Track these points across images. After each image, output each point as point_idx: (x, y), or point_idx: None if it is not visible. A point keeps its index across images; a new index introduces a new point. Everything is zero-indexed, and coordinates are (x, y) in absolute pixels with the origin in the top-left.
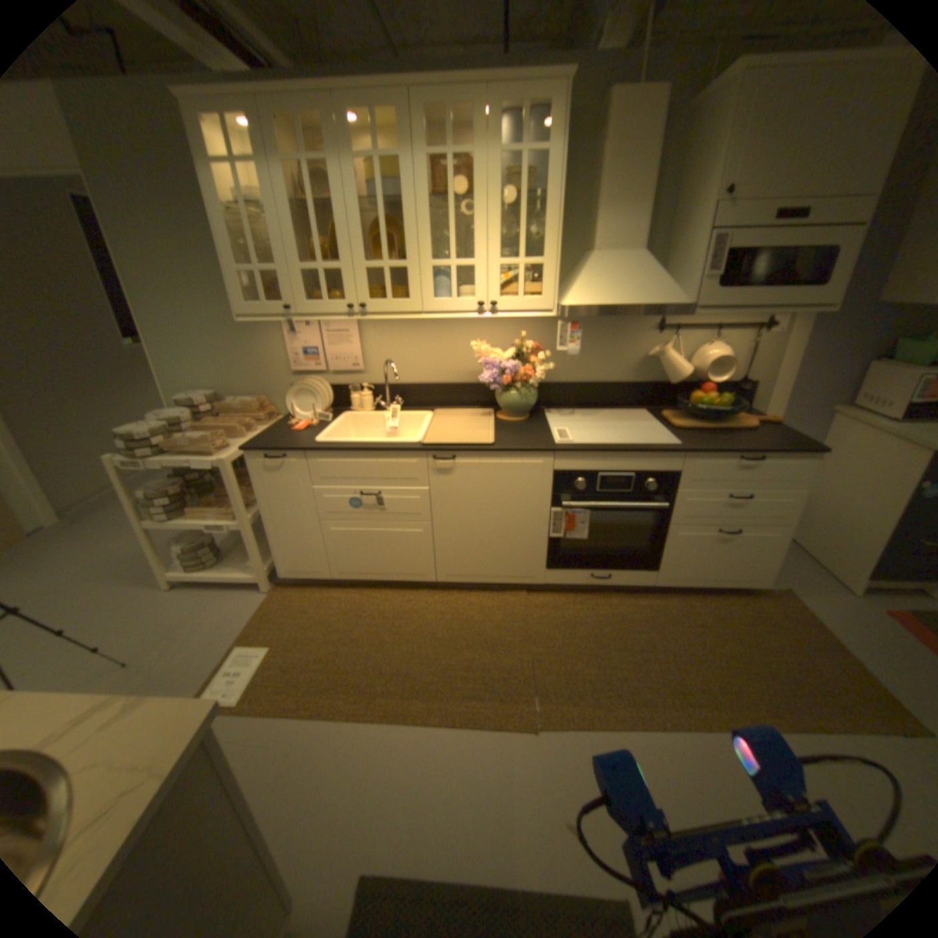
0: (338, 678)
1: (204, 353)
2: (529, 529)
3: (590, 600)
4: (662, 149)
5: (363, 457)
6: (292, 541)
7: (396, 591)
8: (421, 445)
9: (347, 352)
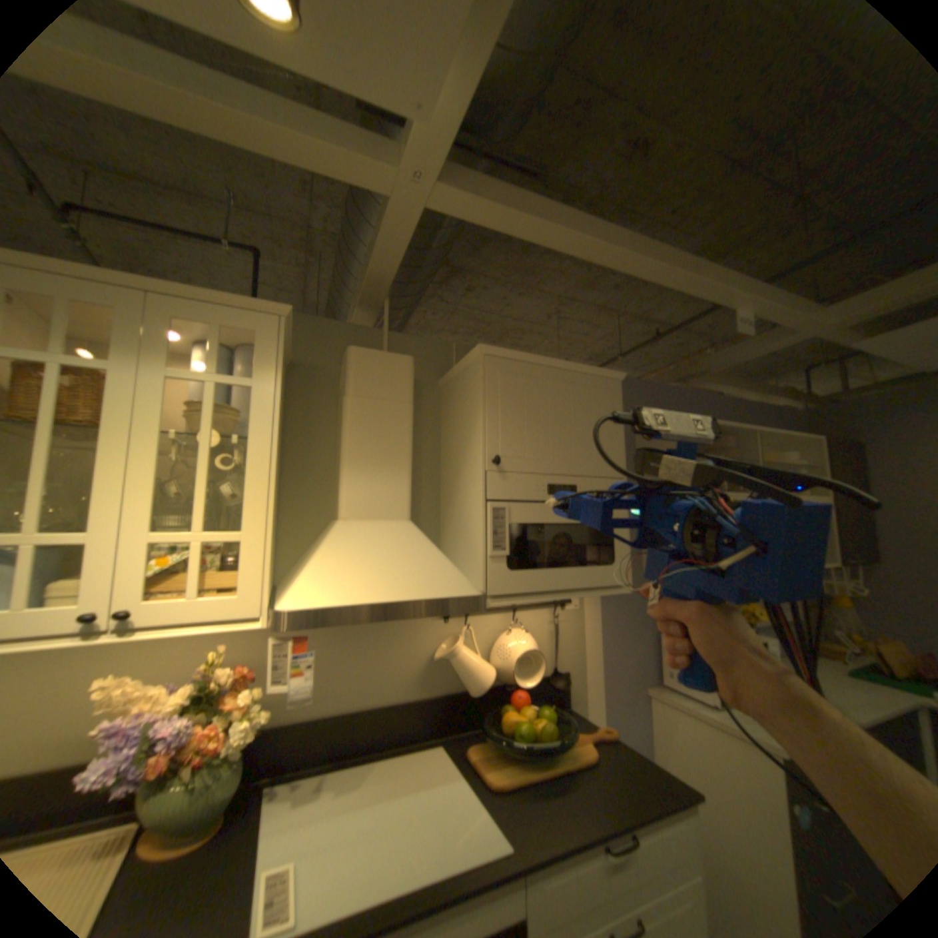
0: None
1: None
2: None
3: None
4: (414, 413)
5: None
6: None
7: None
8: None
9: None
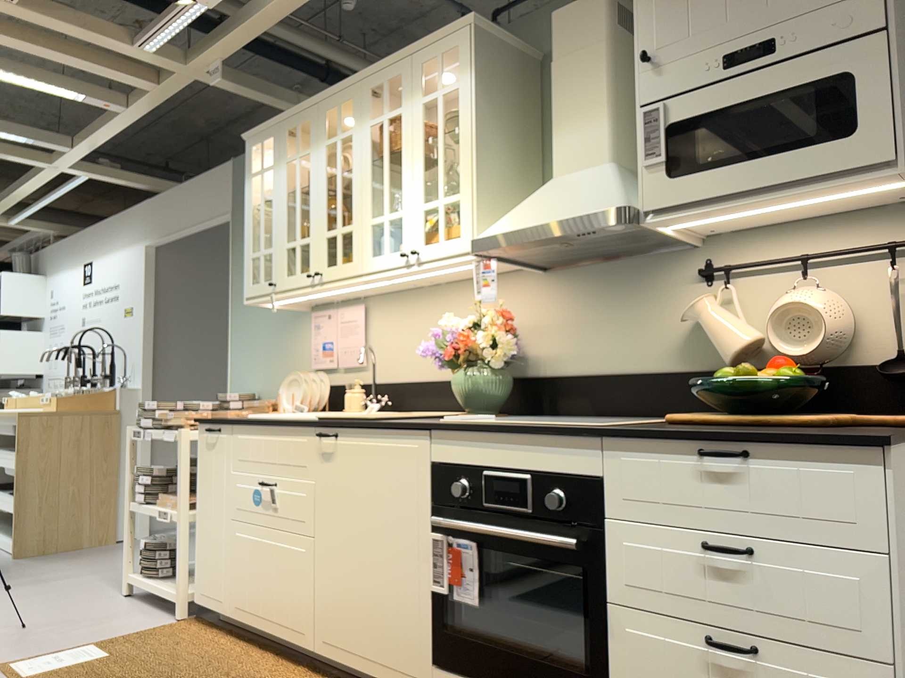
0: None
1: (260, 352)
2: (406, 566)
3: None
4: (609, 49)
5: (267, 431)
6: (208, 543)
7: (279, 658)
8: (316, 419)
9: (351, 342)
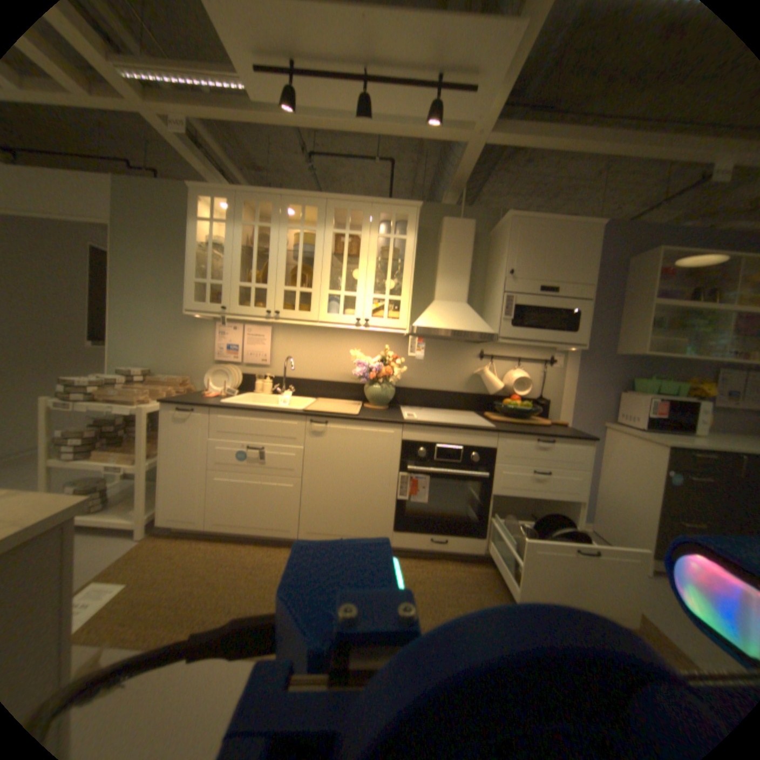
0: (183, 613)
1: (149, 340)
2: (378, 489)
3: (427, 565)
4: (471, 251)
5: (253, 415)
6: (175, 487)
7: (257, 547)
8: (300, 411)
9: (258, 350)
